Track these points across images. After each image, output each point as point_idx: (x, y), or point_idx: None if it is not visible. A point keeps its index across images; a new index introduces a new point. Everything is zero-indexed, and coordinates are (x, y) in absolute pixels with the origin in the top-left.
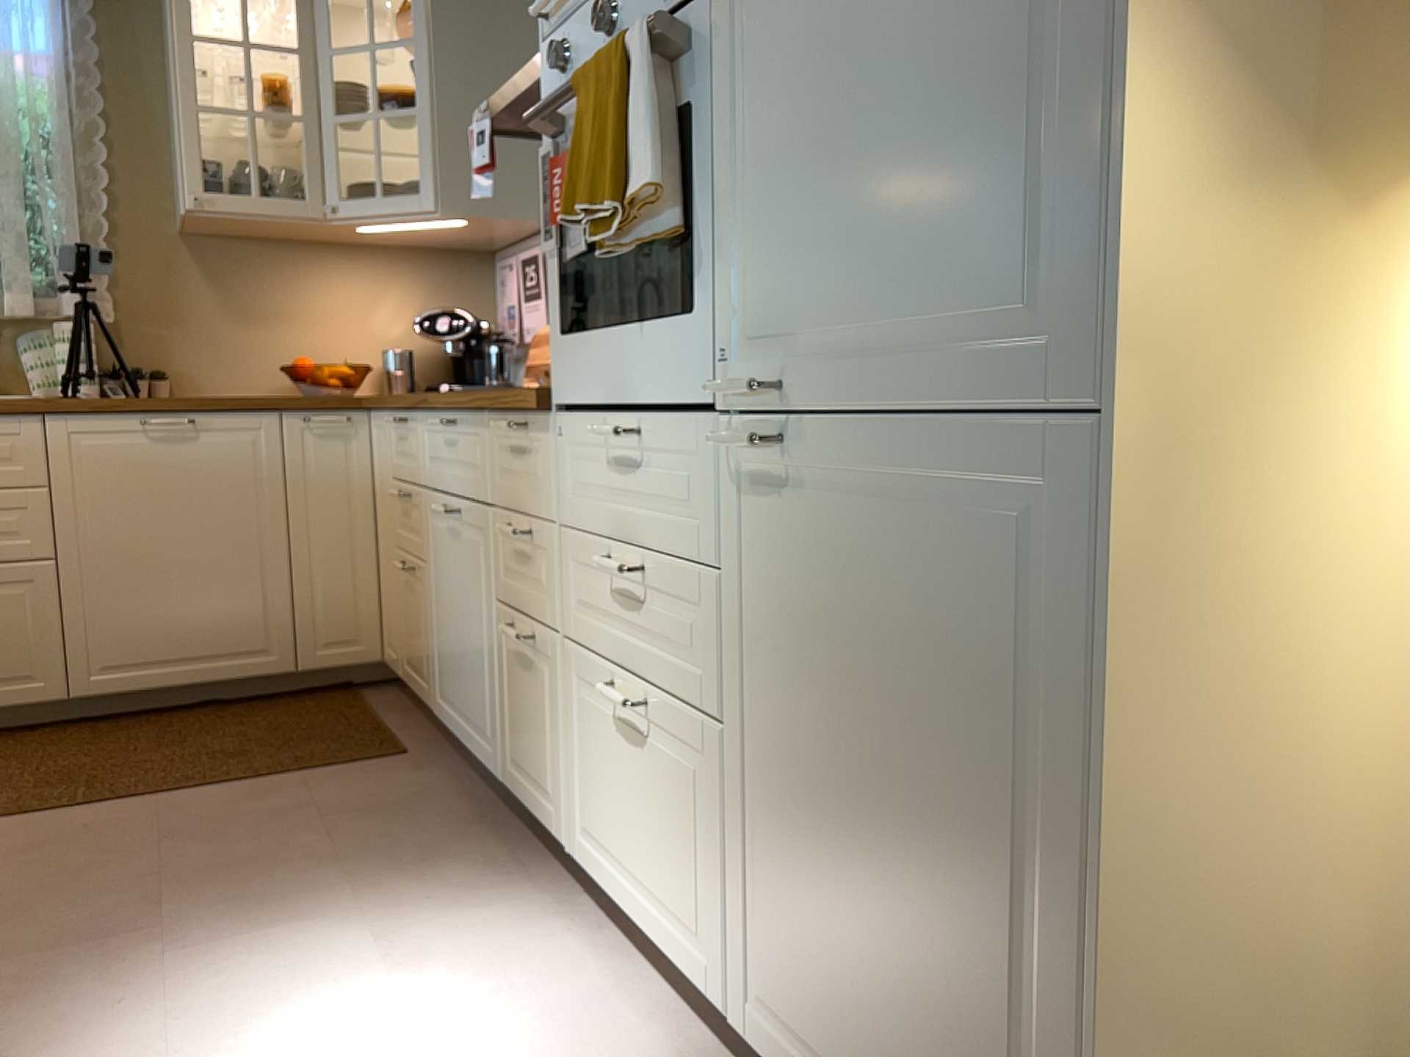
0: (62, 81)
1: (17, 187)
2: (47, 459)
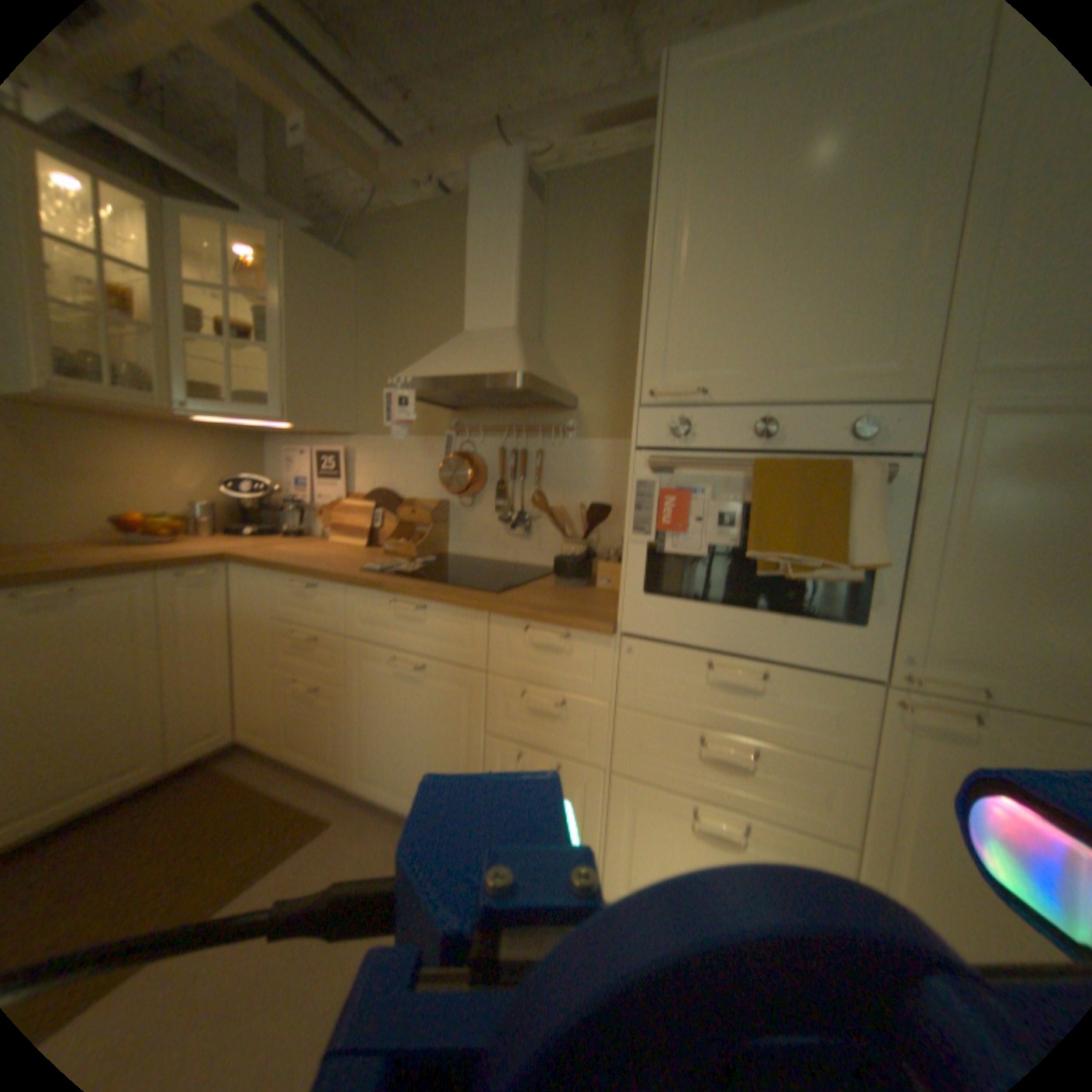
0: None
1: None
2: None
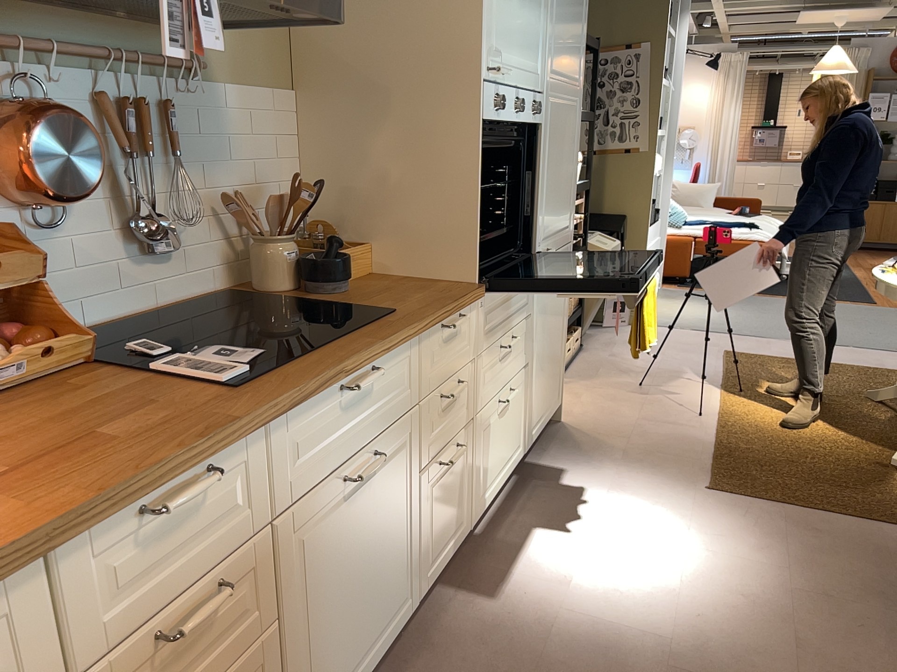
0: None
1: None
2: None
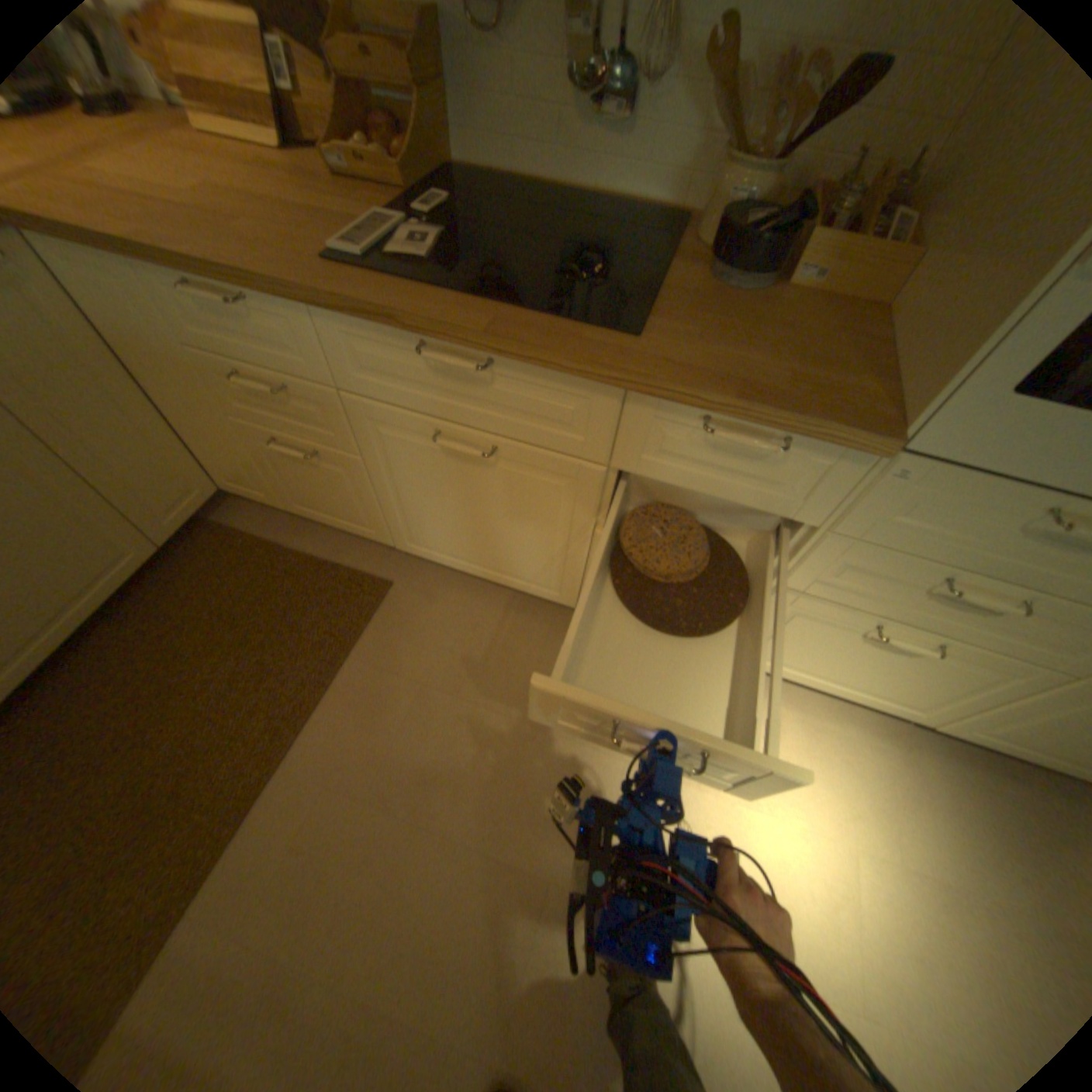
0: None
1: None
2: None
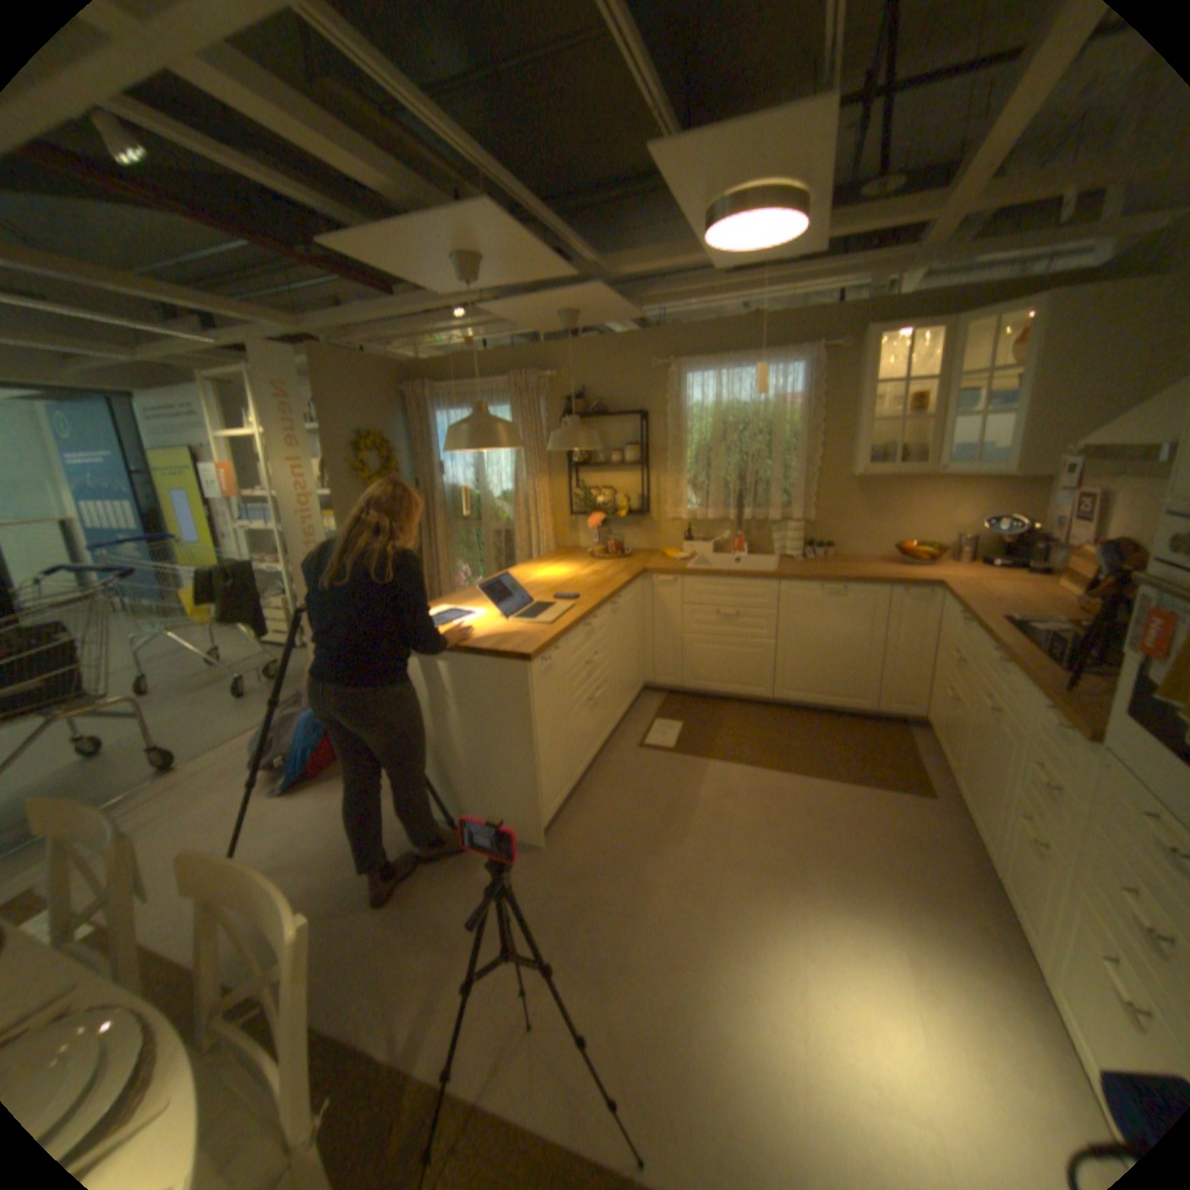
0: (806, 407)
1: (780, 462)
2: (779, 598)
